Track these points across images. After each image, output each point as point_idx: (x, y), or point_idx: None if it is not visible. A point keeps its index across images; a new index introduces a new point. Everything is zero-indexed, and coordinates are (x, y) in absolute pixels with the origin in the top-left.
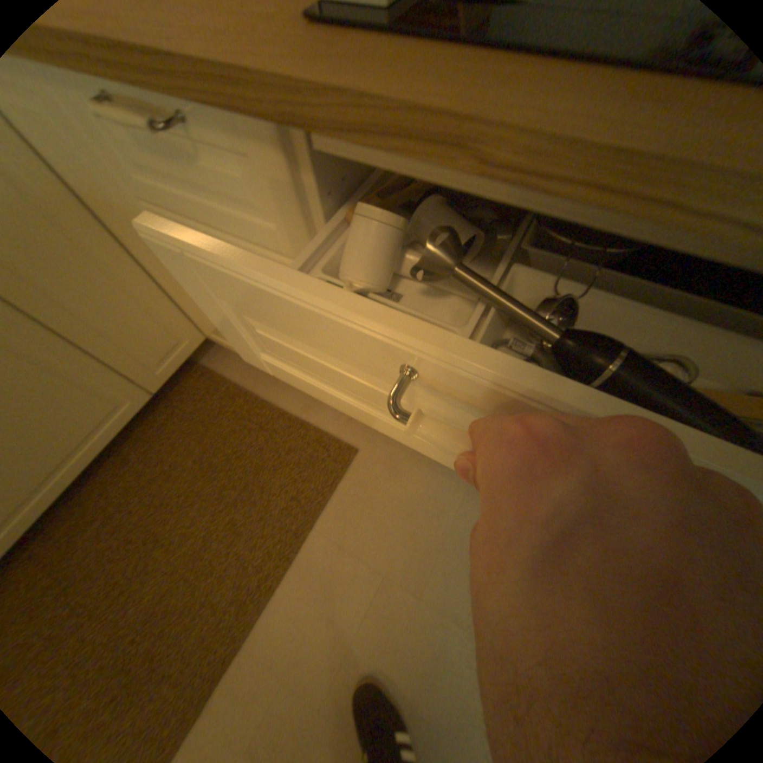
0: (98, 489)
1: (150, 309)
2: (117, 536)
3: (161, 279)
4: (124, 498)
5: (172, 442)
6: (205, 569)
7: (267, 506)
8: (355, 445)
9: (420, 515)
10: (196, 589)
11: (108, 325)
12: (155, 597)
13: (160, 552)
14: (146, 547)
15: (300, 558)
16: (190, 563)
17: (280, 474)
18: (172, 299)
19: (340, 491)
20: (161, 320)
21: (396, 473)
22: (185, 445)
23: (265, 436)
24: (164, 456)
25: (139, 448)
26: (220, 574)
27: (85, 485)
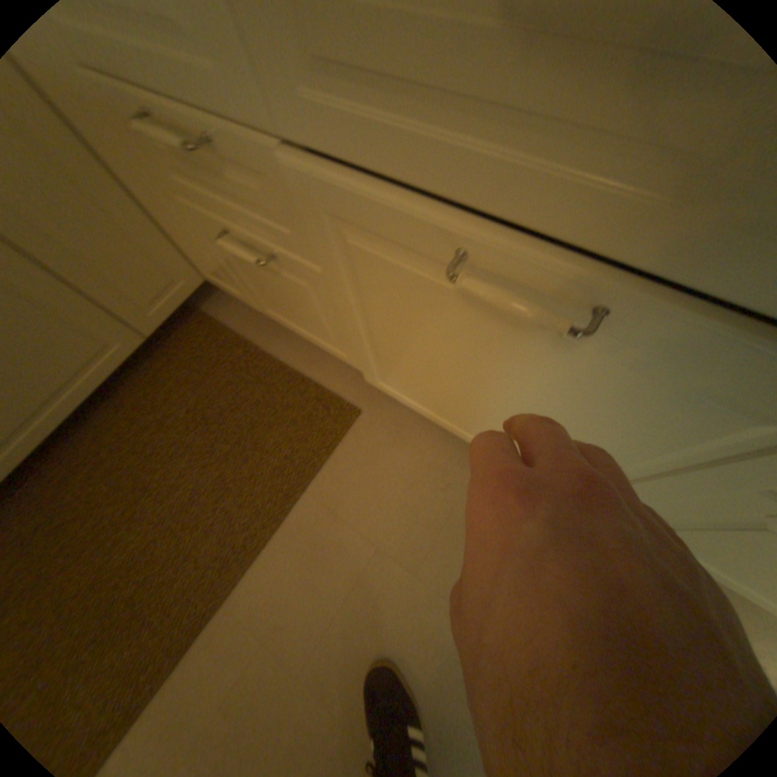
0: (90, 434)
1: (134, 238)
2: (106, 483)
3: (139, 199)
4: (115, 445)
5: (166, 391)
6: (190, 523)
7: (258, 464)
8: (358, 406)
9: (424, 486)
10: (180, 542)
11: (84, 251)
12: (139, 547)
13: (147, 502)
14: (133, 496)
15: (289, 520)
16: (176, 516)
17: (275, 431)
18: (157, 228)
19: (337, 454)
20: (148, 253)
21: (401, 438)
22: (179, 395)
23: (262, 390)
24: (157, 405)
25: (132, 395)
26: (206, 530)
27: (78, 429)
